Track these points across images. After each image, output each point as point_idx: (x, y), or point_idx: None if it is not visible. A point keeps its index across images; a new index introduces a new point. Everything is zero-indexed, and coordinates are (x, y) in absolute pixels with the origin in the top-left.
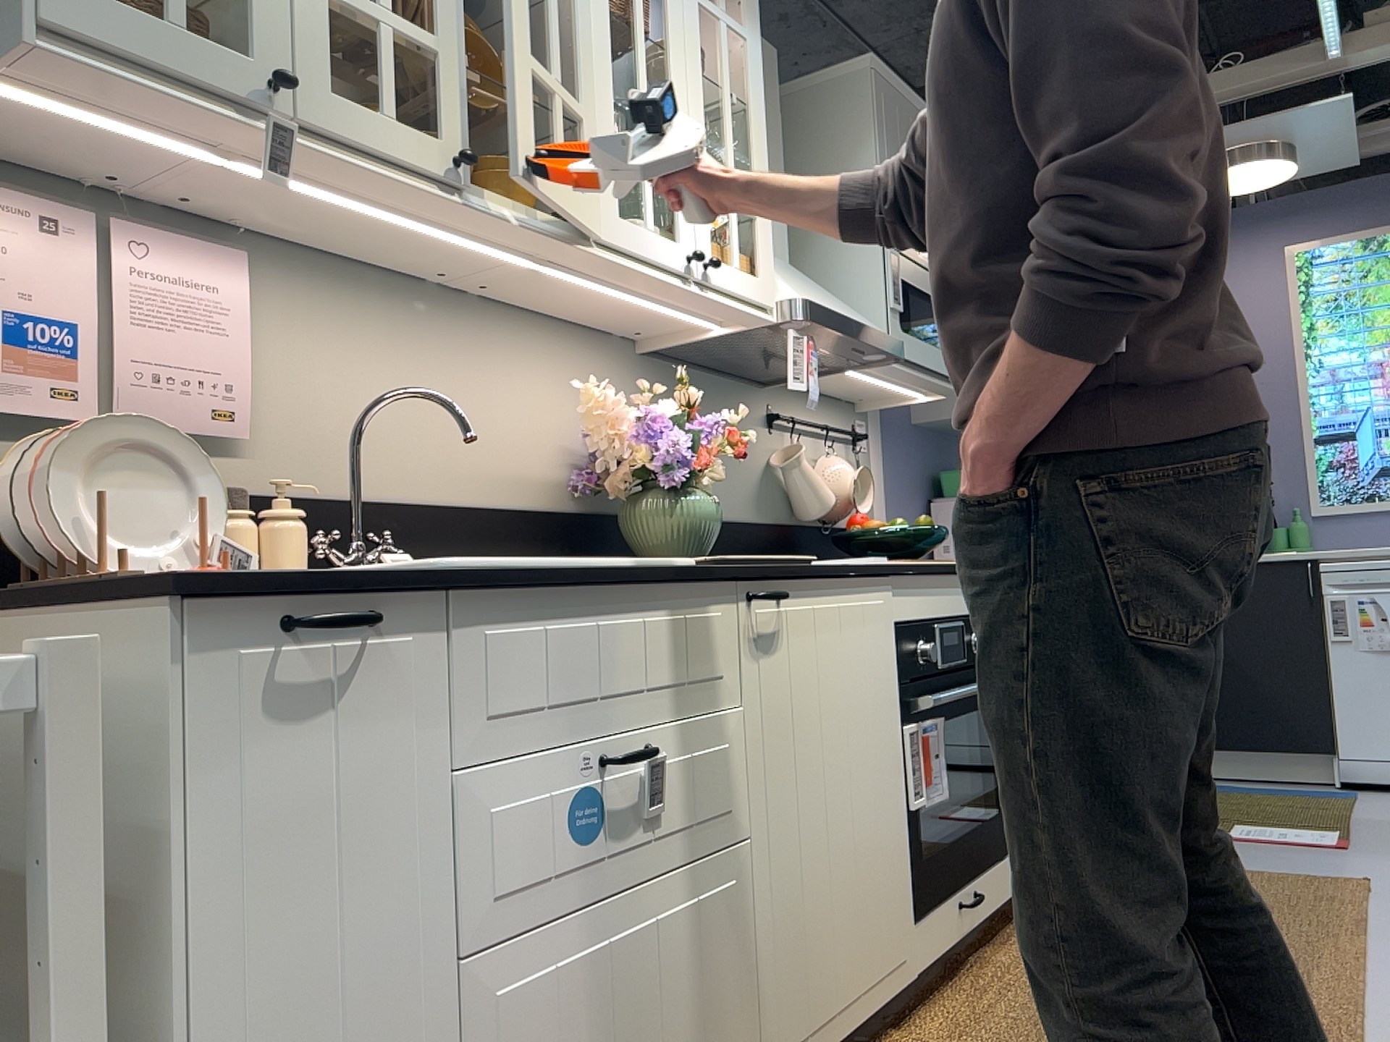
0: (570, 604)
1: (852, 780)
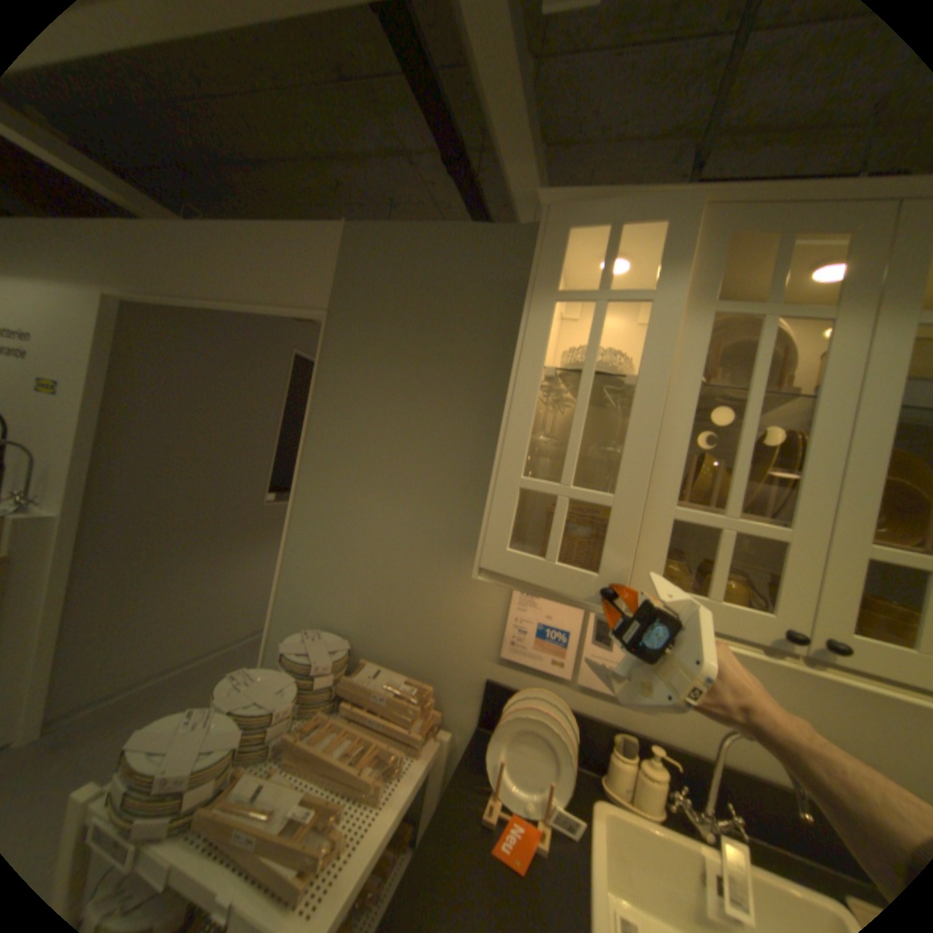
0: None
1: None
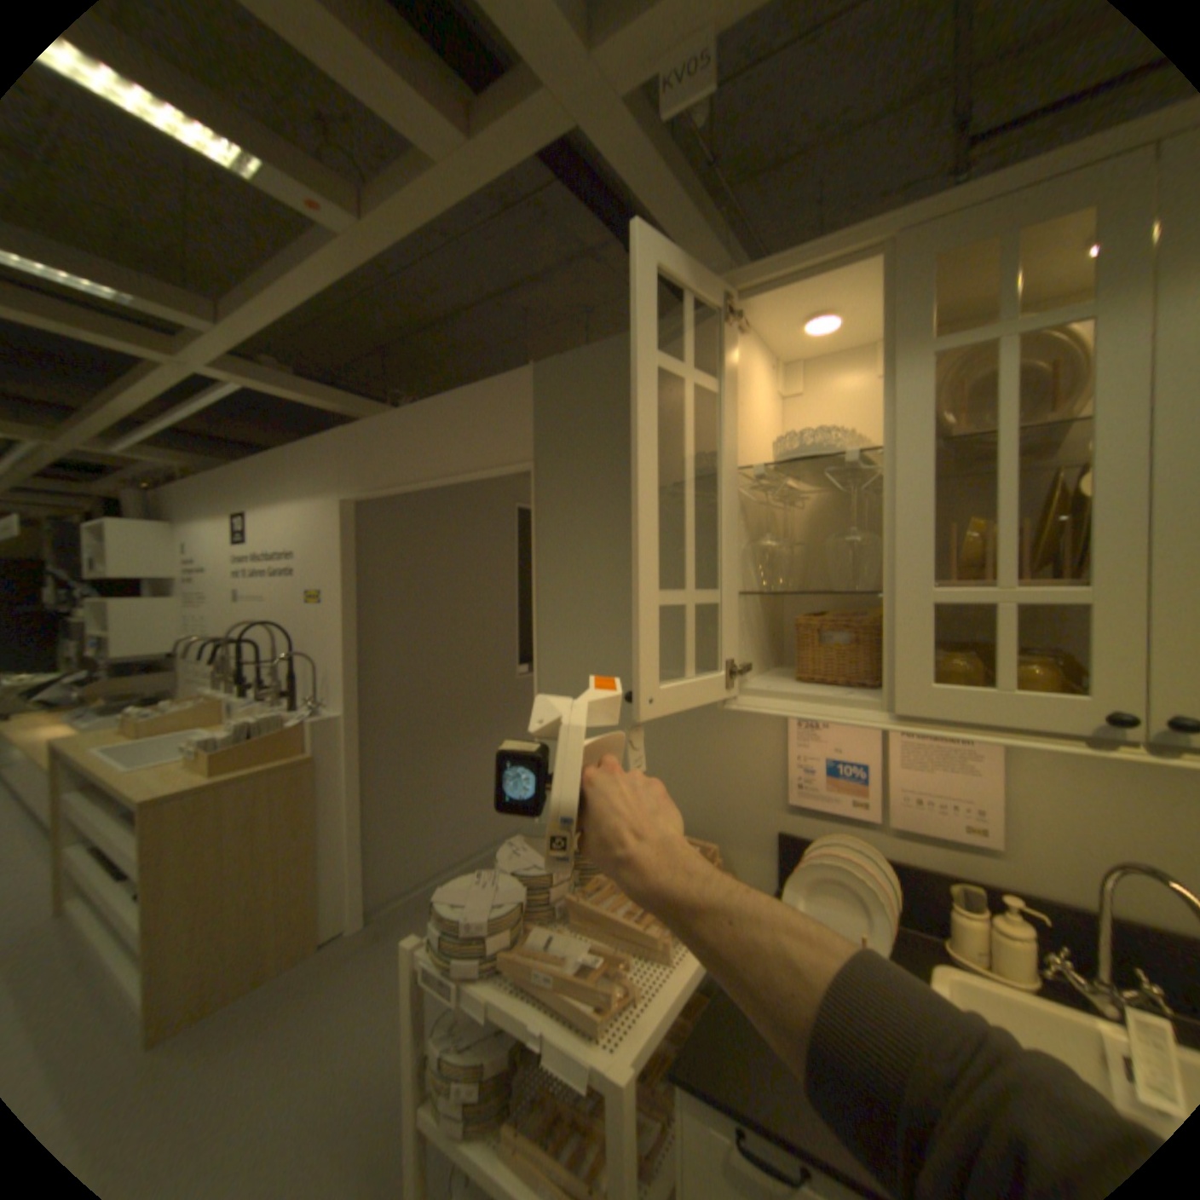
0: None
1: None
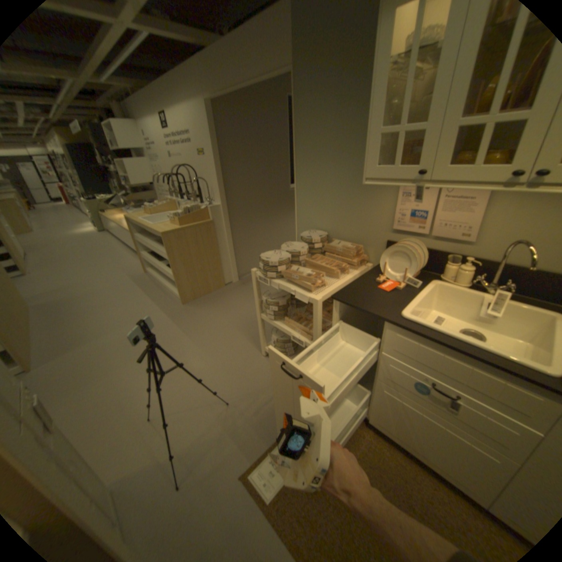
0: (435, 346)
1: None
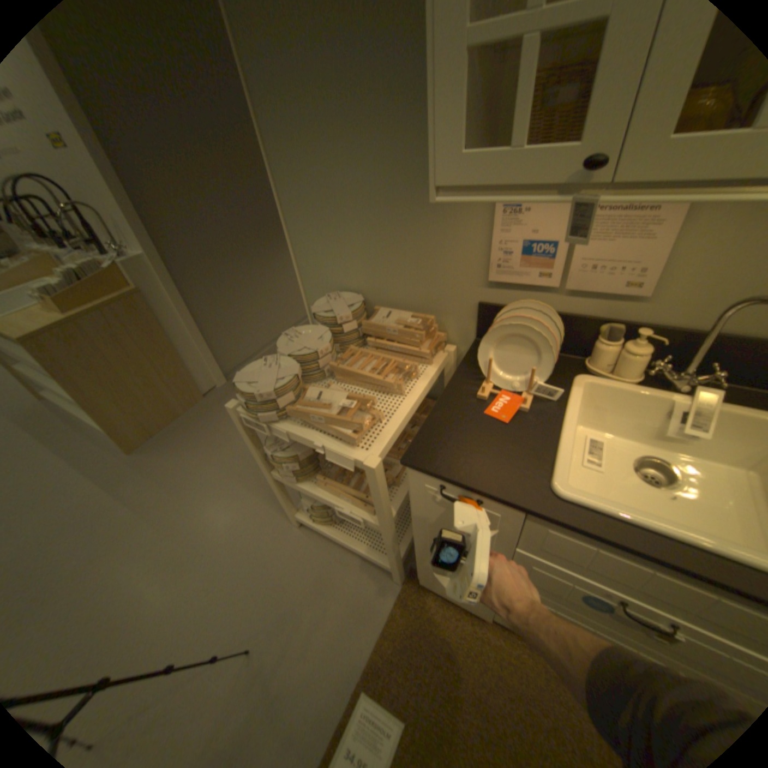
0: (636, 558)
1: None
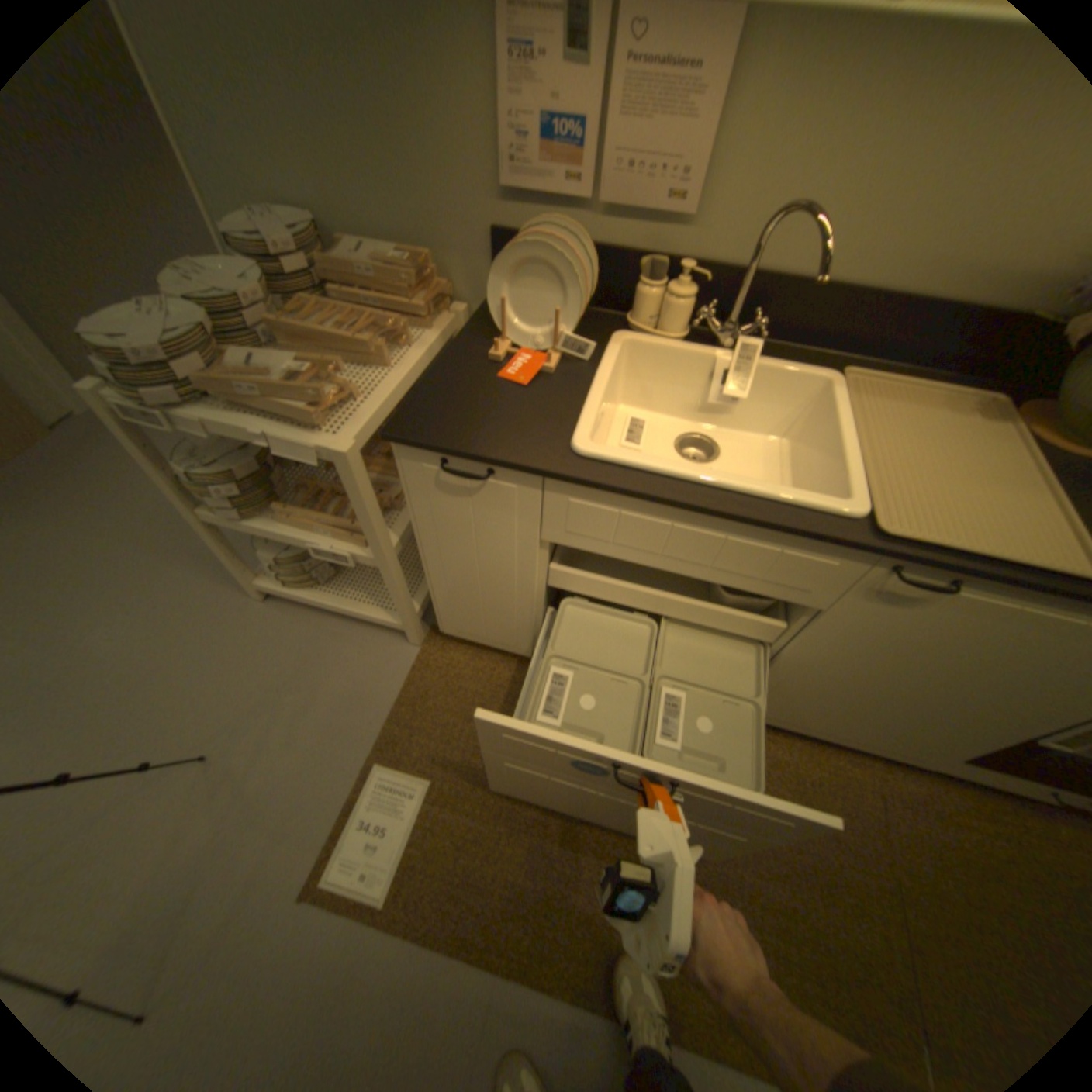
0: (654, 509)
1: (953, 694)
